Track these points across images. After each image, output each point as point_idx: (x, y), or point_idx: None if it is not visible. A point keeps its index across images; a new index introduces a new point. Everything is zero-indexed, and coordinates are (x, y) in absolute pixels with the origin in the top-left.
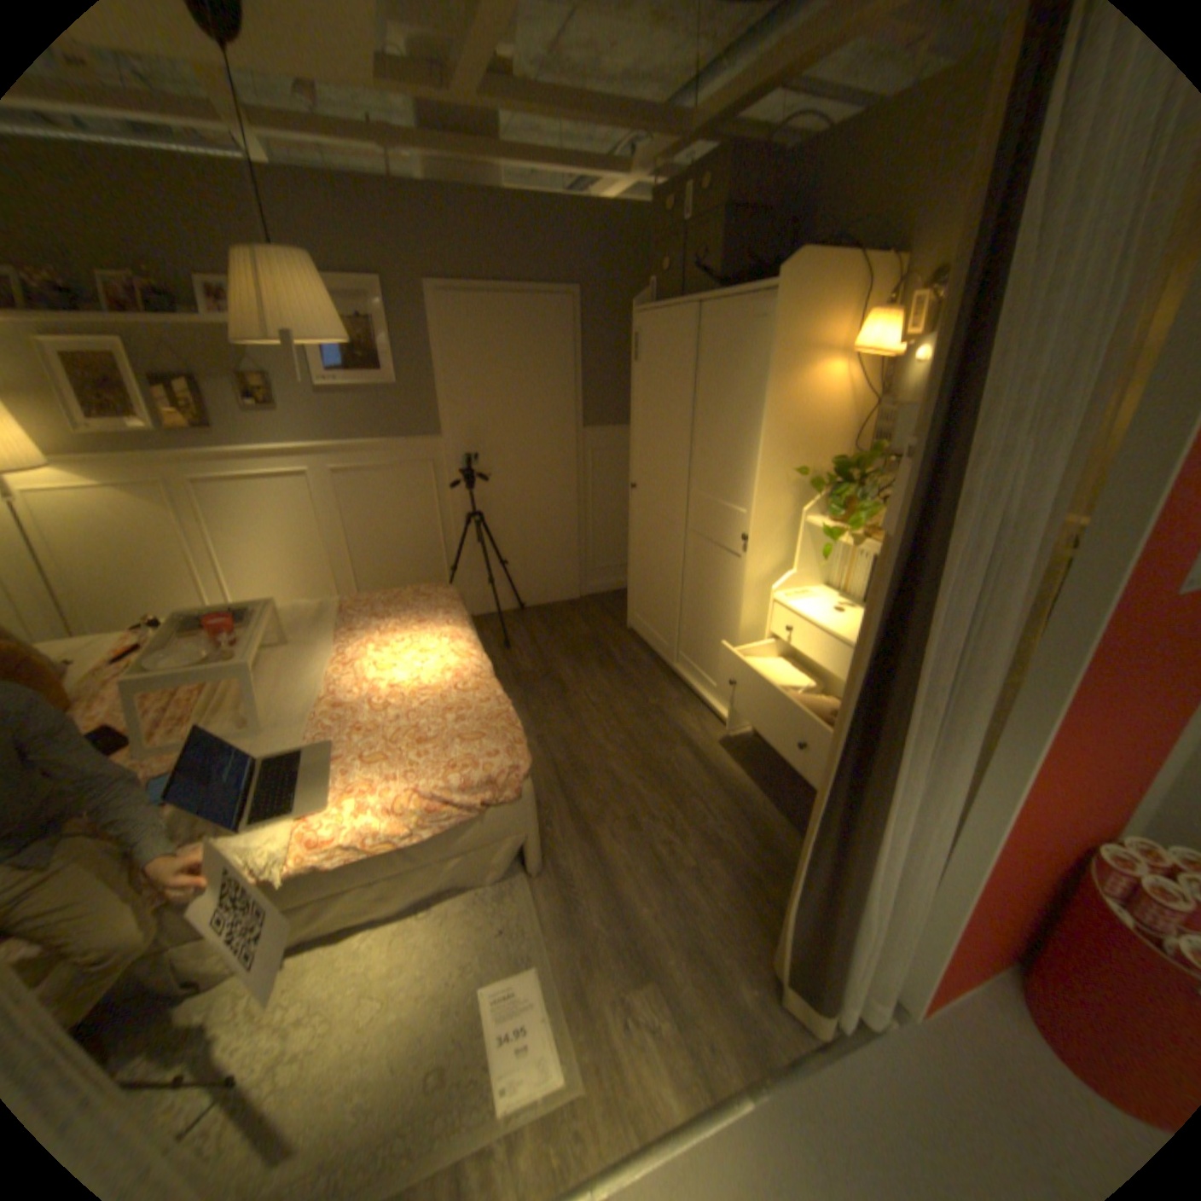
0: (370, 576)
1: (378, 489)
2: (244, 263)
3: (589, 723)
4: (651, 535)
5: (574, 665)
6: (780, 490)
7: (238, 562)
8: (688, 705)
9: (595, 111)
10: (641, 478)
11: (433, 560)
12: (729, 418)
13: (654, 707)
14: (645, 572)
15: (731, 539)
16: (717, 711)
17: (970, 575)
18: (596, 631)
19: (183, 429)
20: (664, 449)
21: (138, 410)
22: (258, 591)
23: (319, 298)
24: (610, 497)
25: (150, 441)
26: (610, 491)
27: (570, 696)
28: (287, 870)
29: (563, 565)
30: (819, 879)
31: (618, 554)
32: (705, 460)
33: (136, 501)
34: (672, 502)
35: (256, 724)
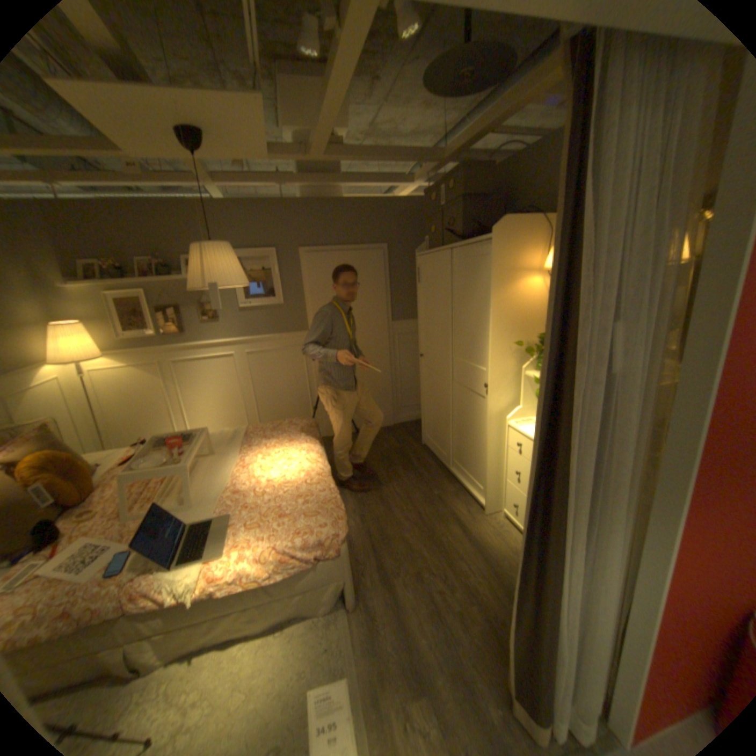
0: (266, 413)
1: (272, 363)
2: (195, 251)
3: (394, 507)
4: (433, 385)
5: (387, 468)
6: (506, 356)
7: (193, 407)
8: (460, 496)
9: (388, 155)
10: (425, 350)
11: (303, 403)
12: (472, 313)
13: (437, 497)
14: (431, 408)
15: (479, 387)
16: (479, 501)
17: (610, 410)
18: (402, 446)
19: (169, 334)
20: (437, 333)
21: (148, 326)
22: (203, 424)
23: (233, 265)
24: (410, 362)
25: (152, 341)
26: (410, 358)
27: (382, 489)
28: (193, 598)
29: (382, 404)
30: (535, 625)
31: (416, 397)
32: (461, 339)
33: (142, 374)
34: (443, 365)
35: (188, 504)
